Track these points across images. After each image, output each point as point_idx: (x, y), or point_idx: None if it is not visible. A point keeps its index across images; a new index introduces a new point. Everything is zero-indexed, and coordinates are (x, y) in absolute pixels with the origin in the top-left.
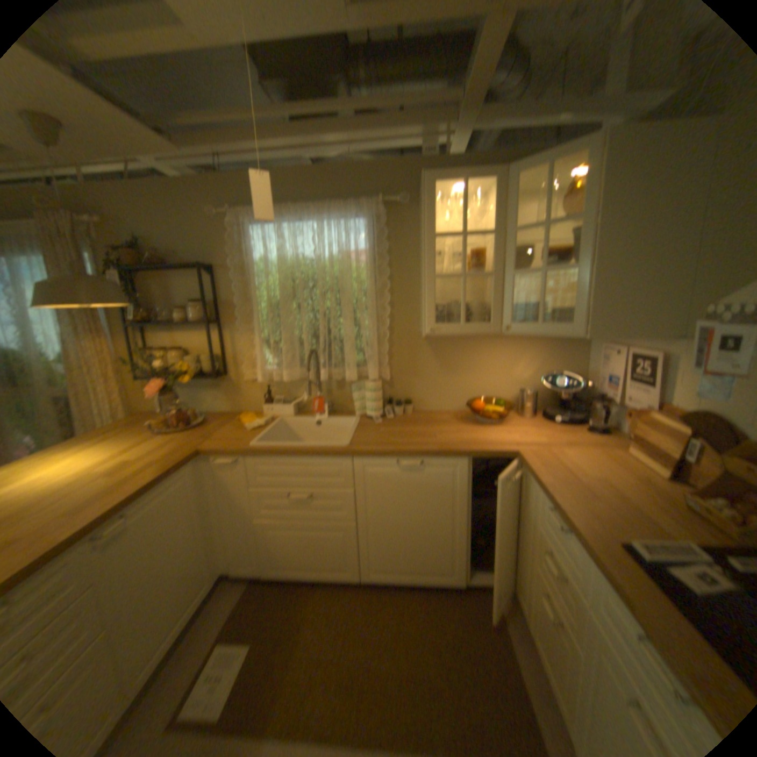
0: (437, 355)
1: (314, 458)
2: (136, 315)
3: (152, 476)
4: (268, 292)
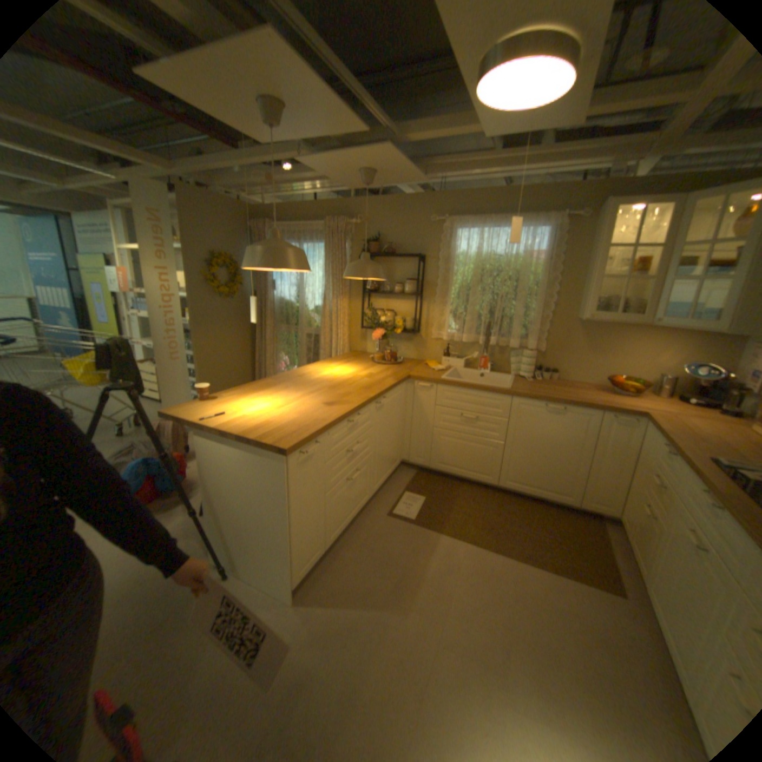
0: (589, 337)
1: (485, 392)
2: (372, 285)
3: (393, 381)
4: (464, 276)
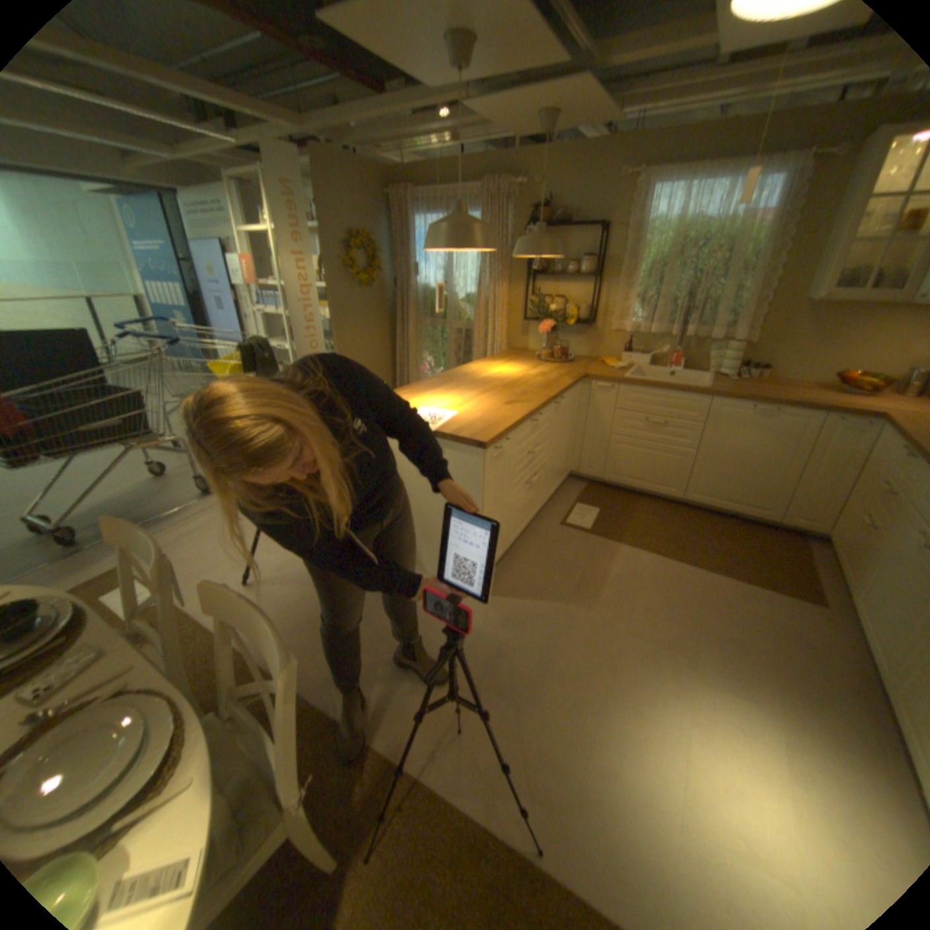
0: (818, 323)
1: (679, 392)
2: (539, 264)
3: (569, 380)
4: (659, 248)
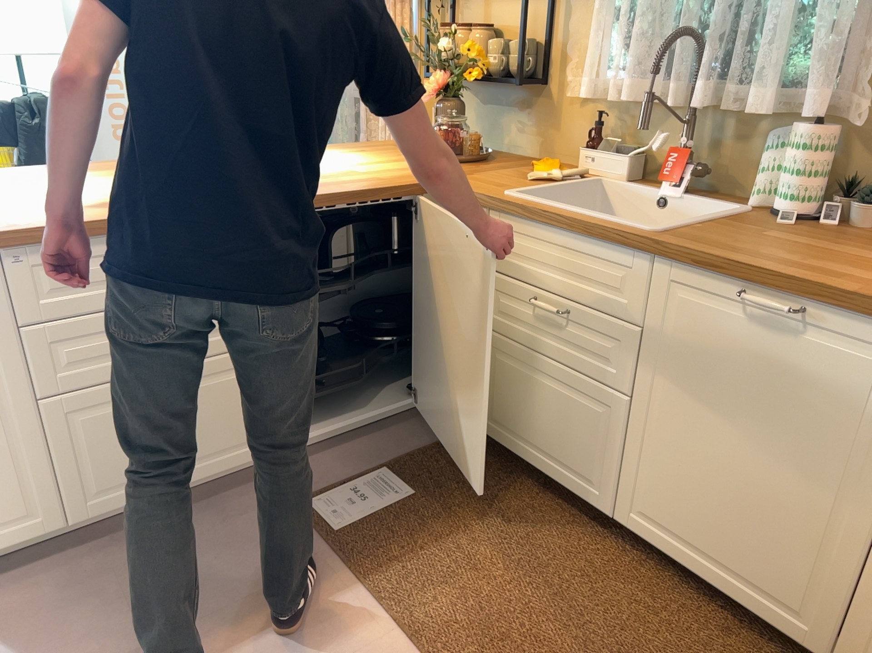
0: None
1: (589, 236)
2: None
3: (360, 187)
4: None
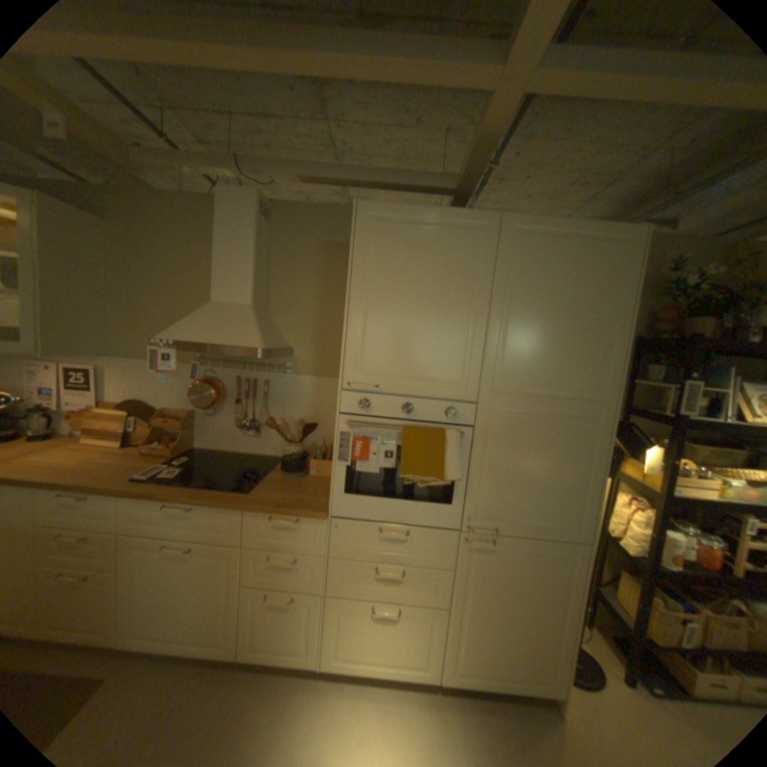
0: None
1: None
2: None
3: None
4: None
